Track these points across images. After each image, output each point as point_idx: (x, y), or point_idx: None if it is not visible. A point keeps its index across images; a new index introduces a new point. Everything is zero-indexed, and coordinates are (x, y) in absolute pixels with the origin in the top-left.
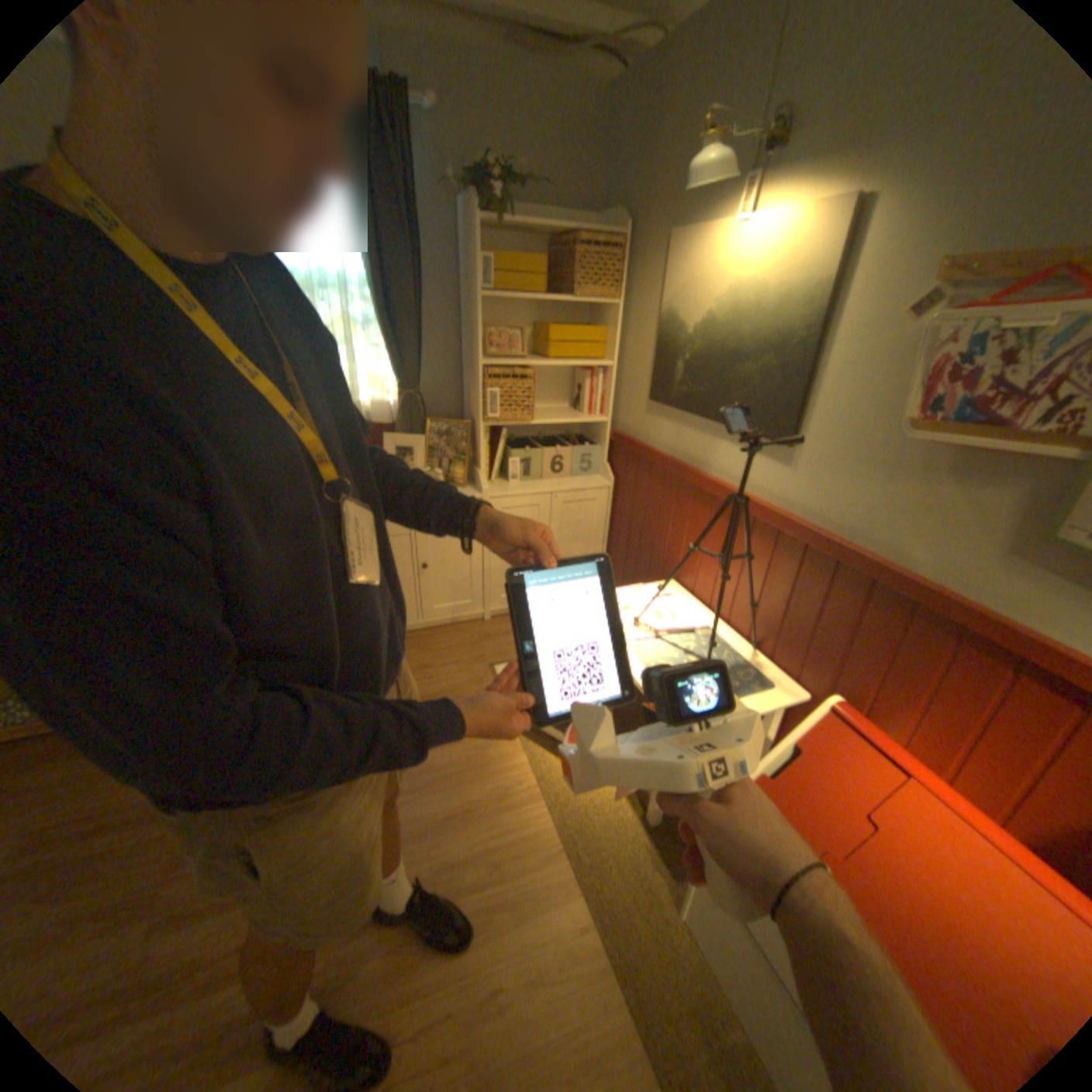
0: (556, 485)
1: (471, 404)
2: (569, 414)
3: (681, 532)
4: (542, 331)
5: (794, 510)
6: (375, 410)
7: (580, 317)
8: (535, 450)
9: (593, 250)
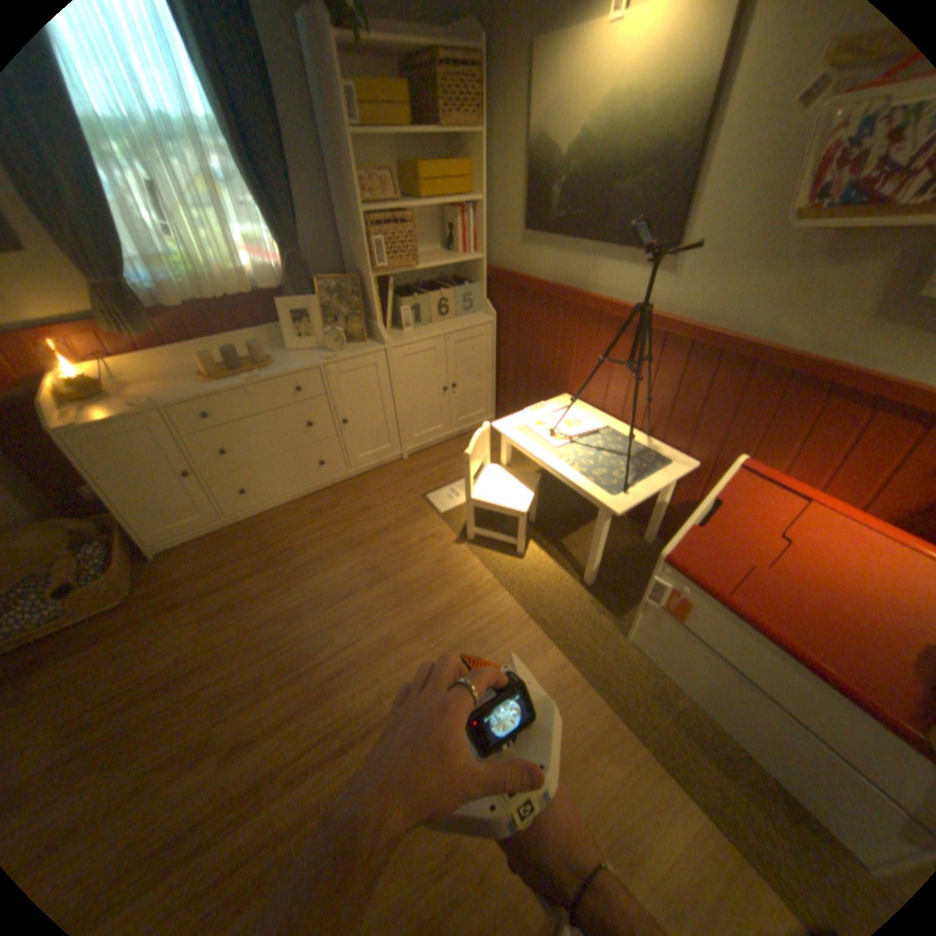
0: (445, 326)
1: (354, 256)
2: (445, 255)
3: (570, 350)
4: (410, 169)
5: (679, 312)
6: (257, 275)
7: (439, 151)
8: (421, 295)
9: (445, 72)
